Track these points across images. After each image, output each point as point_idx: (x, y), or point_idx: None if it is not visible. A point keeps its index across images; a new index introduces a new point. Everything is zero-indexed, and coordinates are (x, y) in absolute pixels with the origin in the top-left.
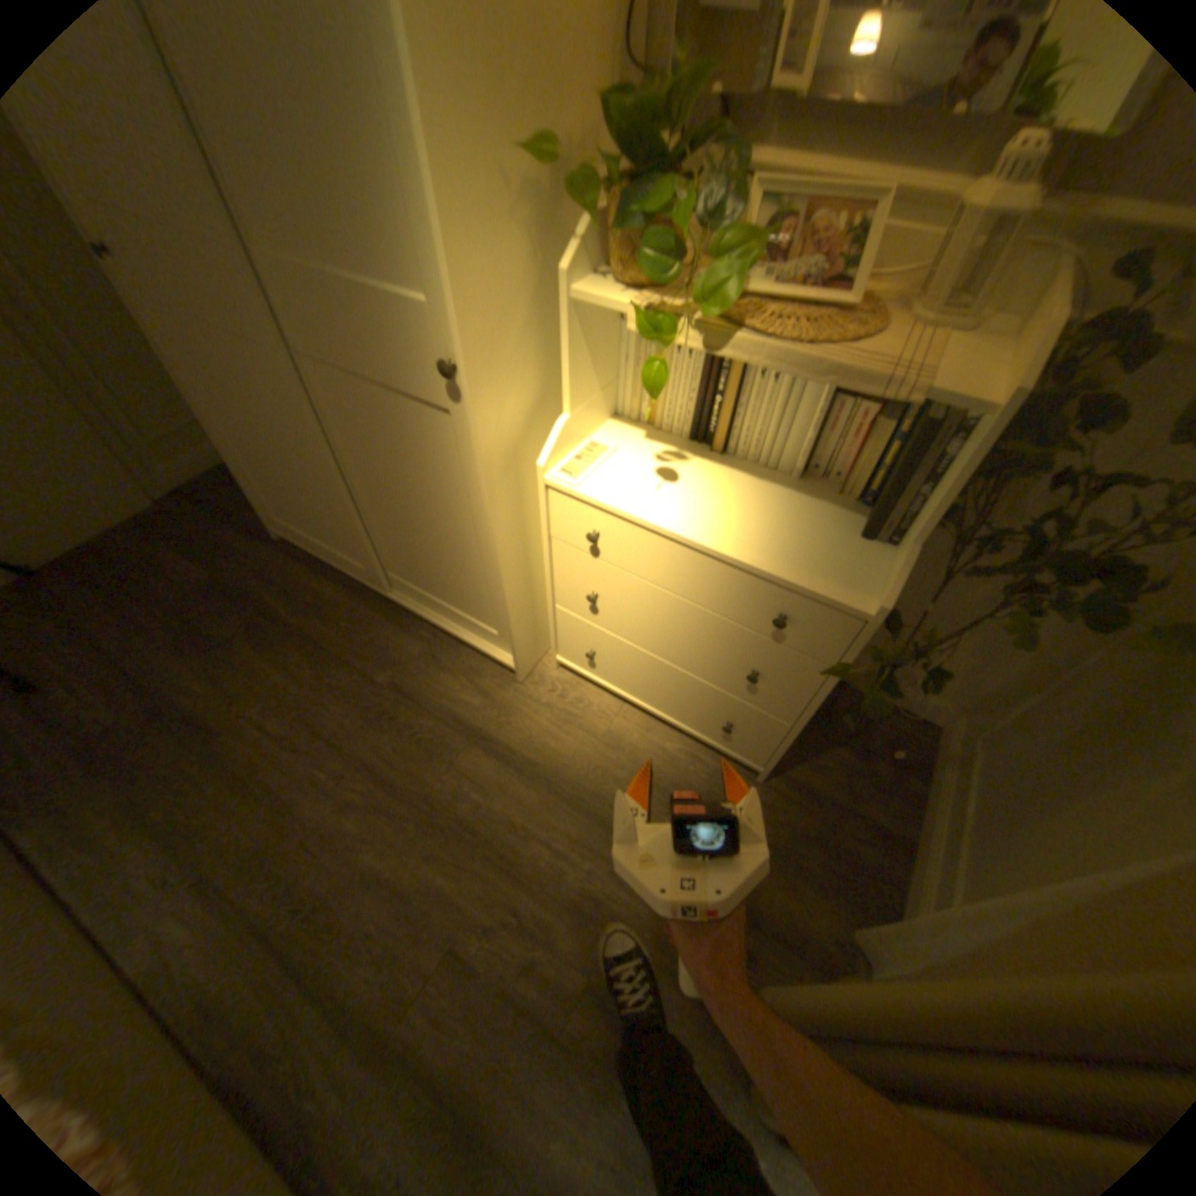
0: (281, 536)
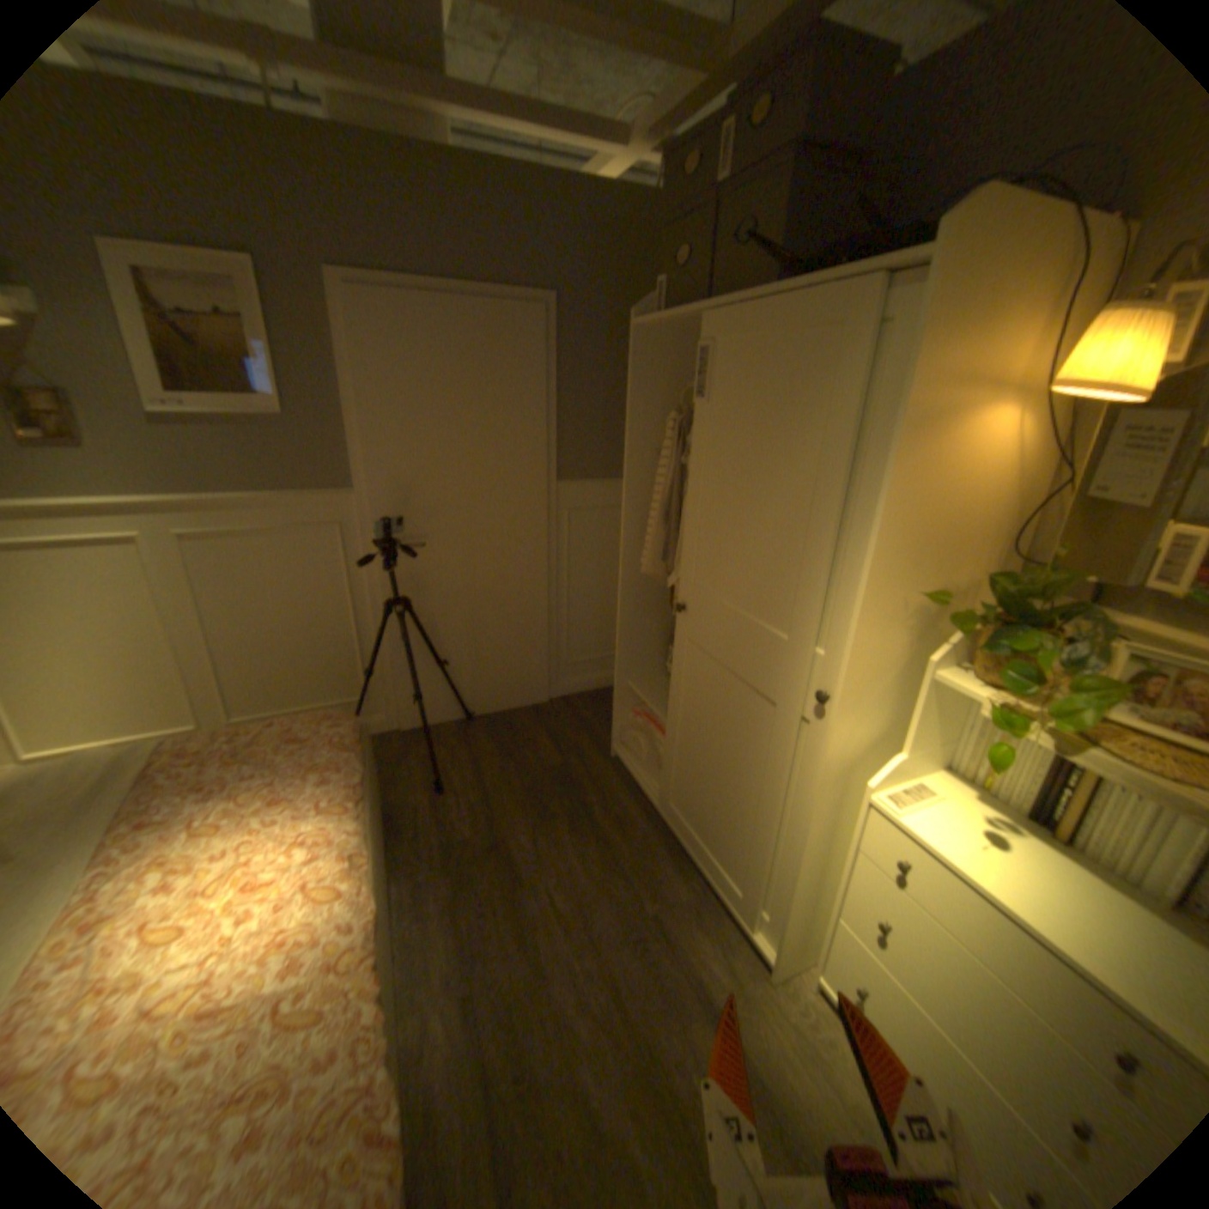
0: (619, 755)
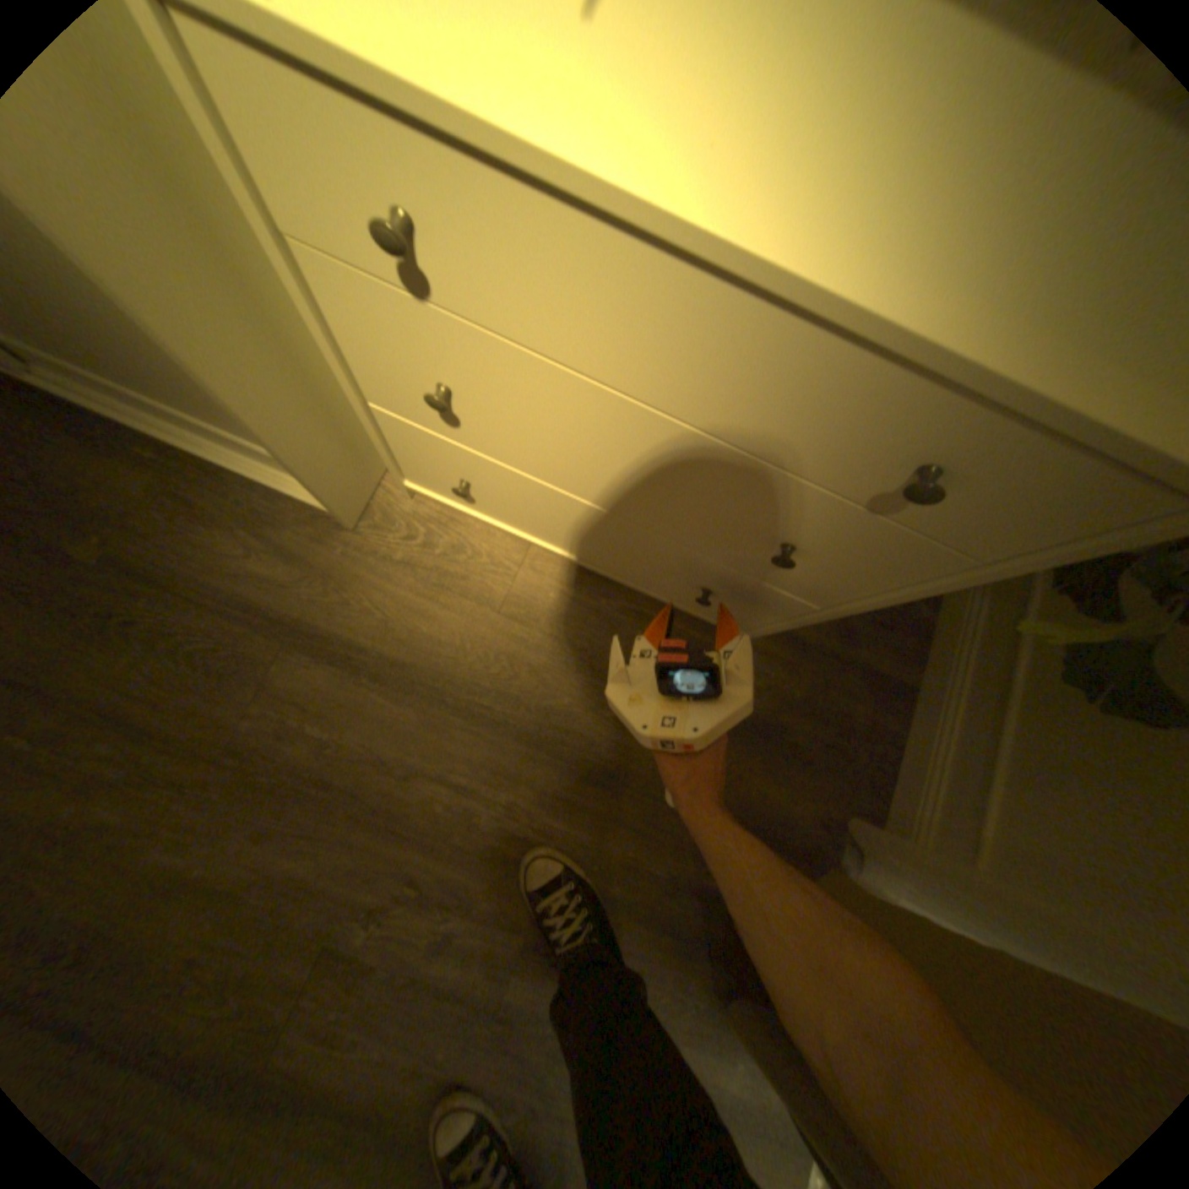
0: None
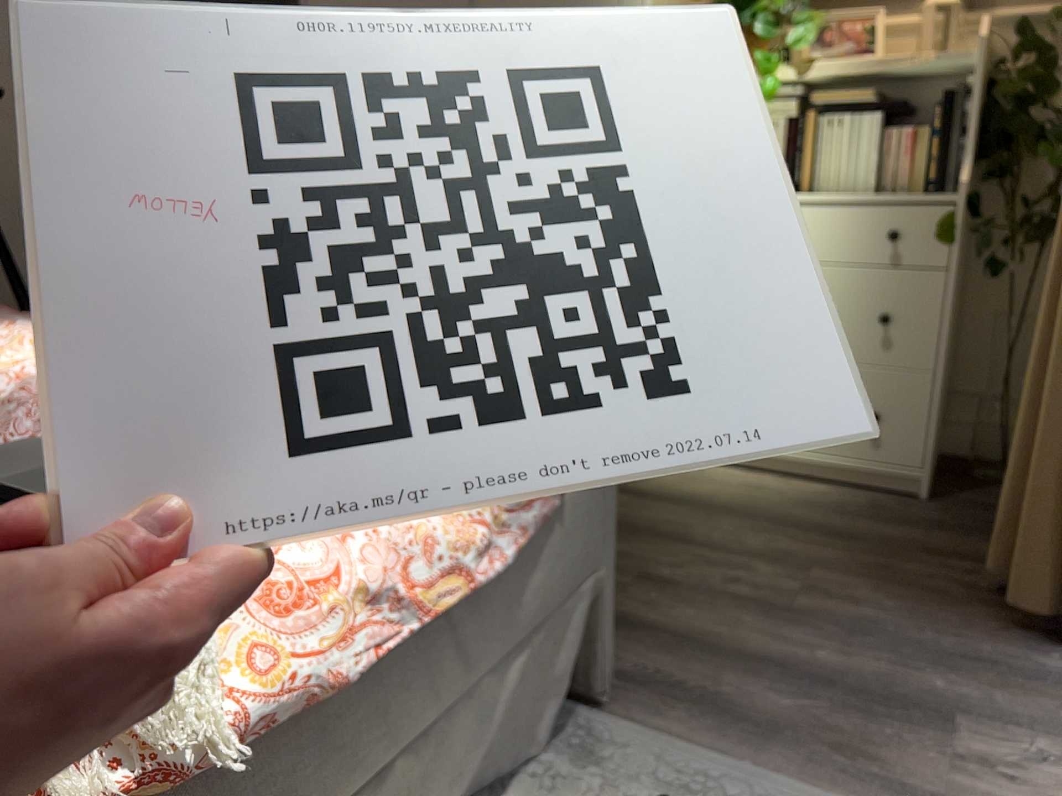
0: None
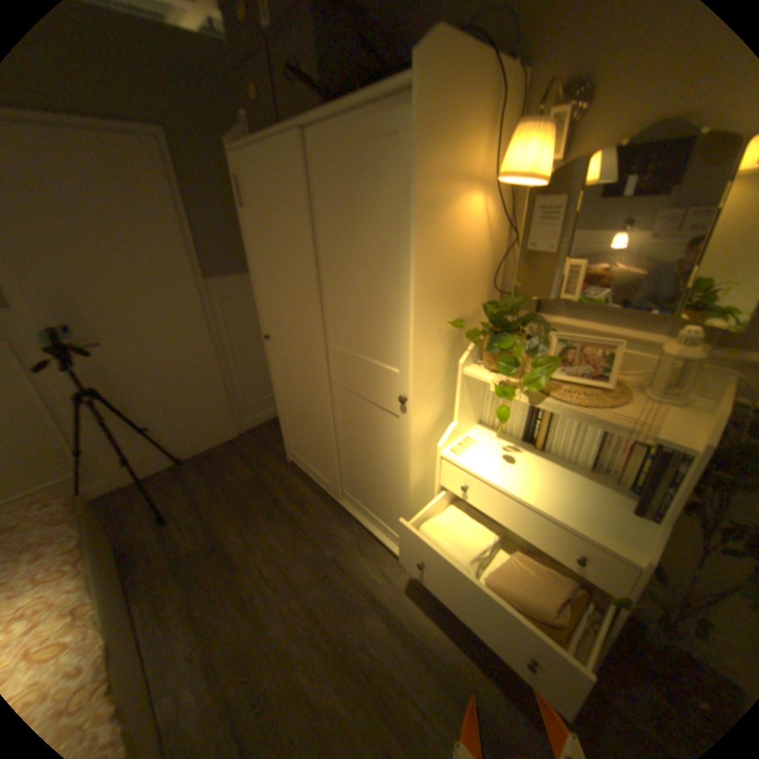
0: (292, 460)
